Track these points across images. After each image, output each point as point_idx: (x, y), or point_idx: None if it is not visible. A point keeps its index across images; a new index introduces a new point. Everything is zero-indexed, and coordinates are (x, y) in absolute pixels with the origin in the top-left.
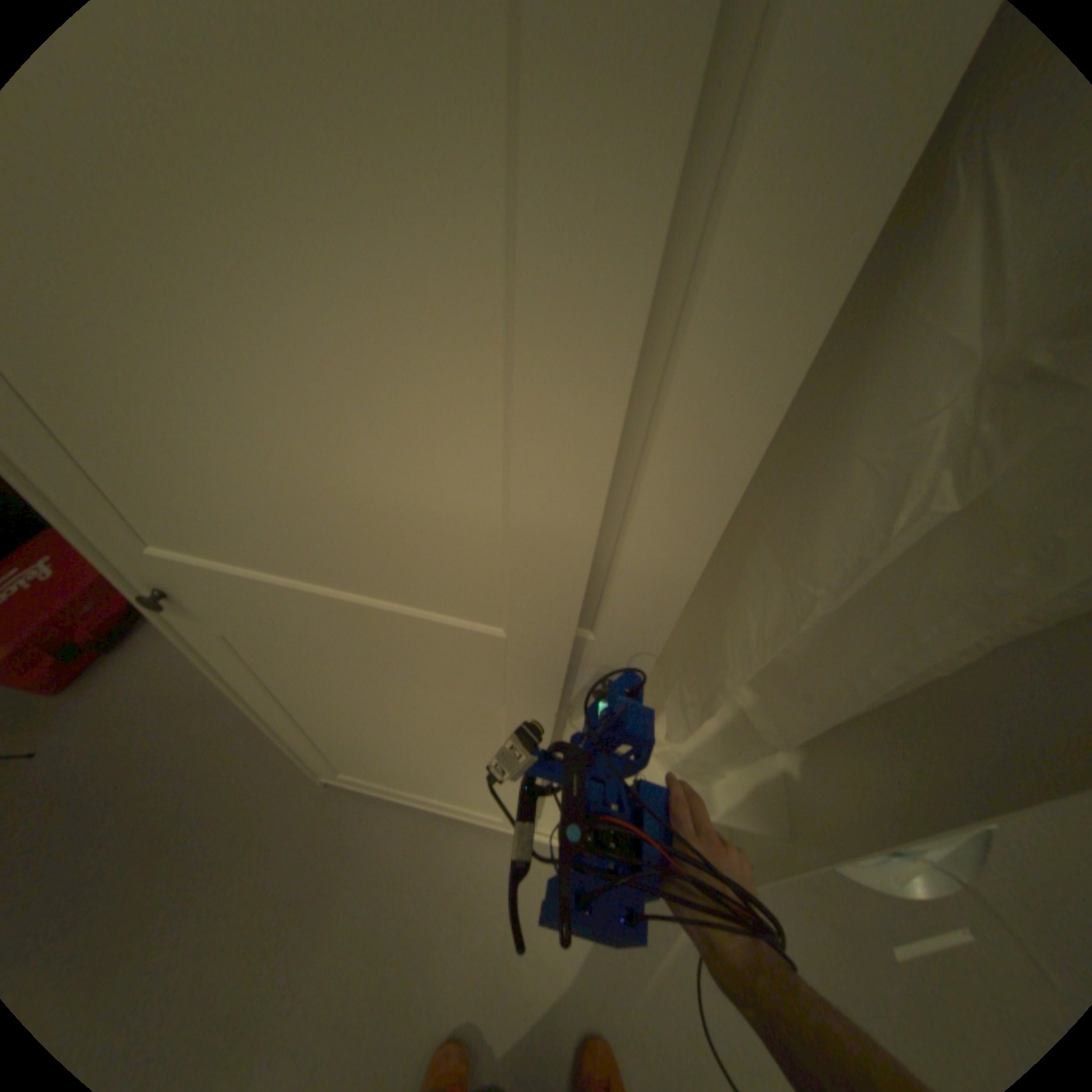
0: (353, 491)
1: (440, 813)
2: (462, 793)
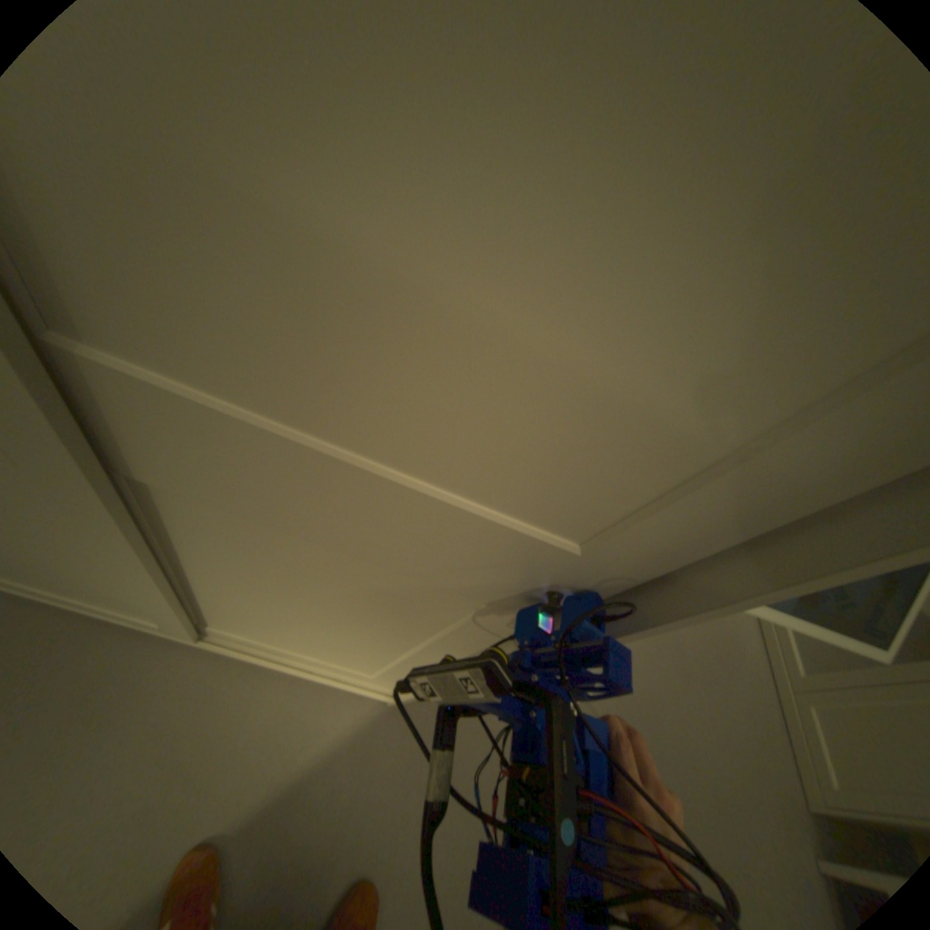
0: None
1: (92, 613)
2: (98, 592)
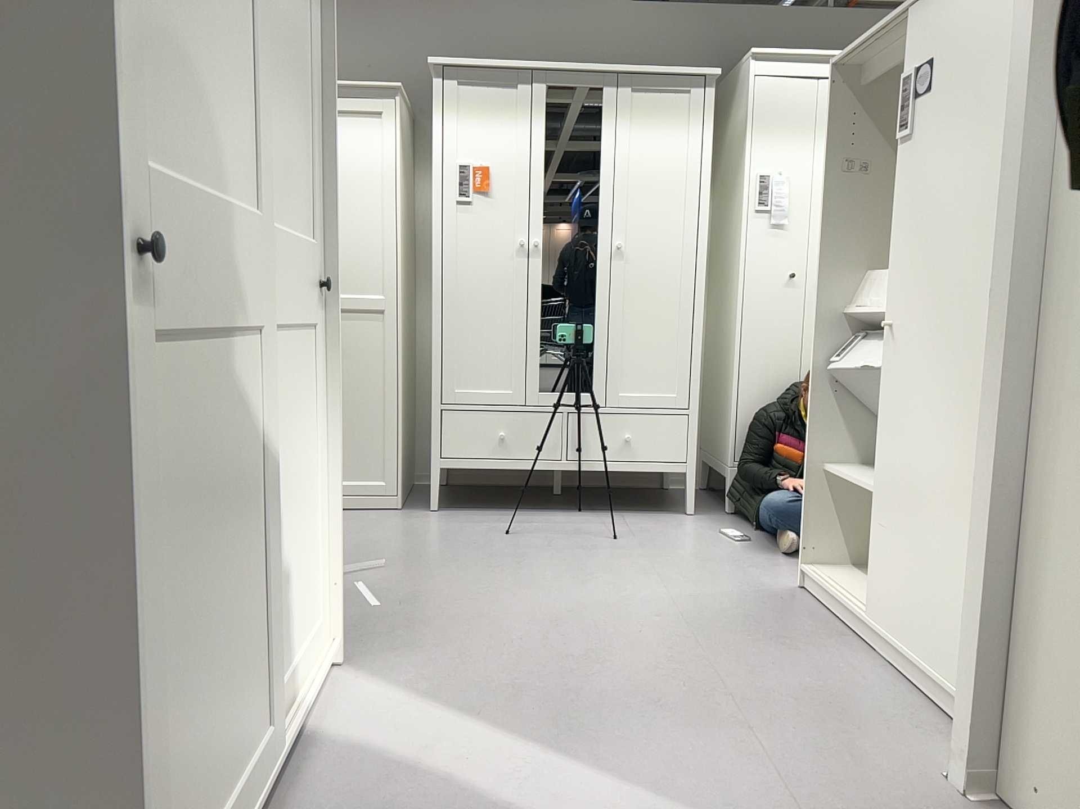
0: (216, 86)
1: None
2: (241, 694)
